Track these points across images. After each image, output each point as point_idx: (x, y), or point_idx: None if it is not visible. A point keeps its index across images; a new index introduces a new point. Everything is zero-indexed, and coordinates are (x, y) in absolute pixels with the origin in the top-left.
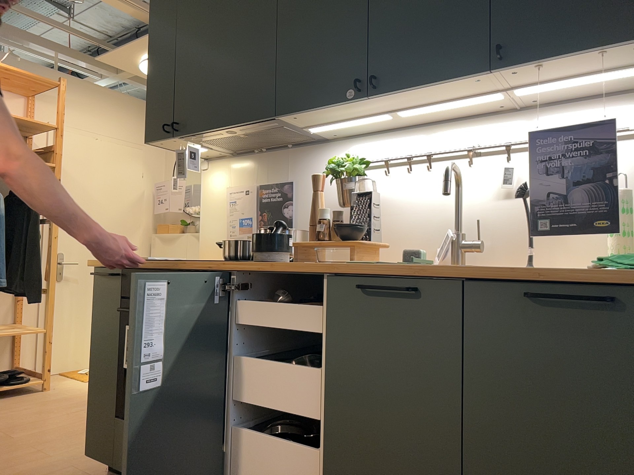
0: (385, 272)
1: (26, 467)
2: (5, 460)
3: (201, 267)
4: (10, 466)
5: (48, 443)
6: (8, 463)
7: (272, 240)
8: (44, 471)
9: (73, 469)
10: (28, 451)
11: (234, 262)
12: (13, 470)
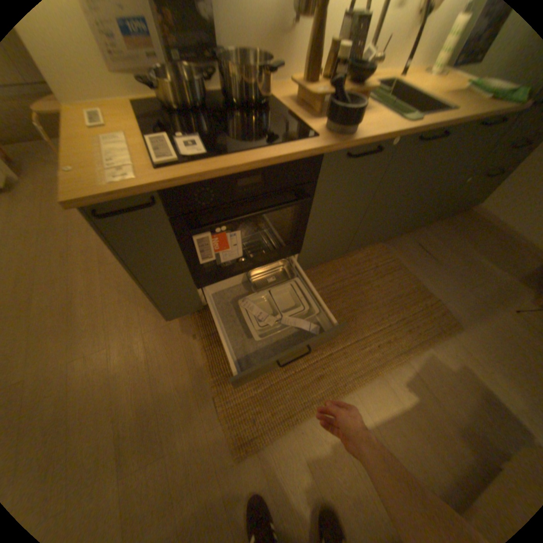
0: (433, 124)
1: (115, 366)
2: (81, 383)
3: (291, 154)
4: (103, 378)
5: (68, 348)
6: (92, 380)
7: (361, 109)
8: (136, 352)
9: (146, 333)
10: (74, 365)
11: (314, 137)
12: (113, 376)
